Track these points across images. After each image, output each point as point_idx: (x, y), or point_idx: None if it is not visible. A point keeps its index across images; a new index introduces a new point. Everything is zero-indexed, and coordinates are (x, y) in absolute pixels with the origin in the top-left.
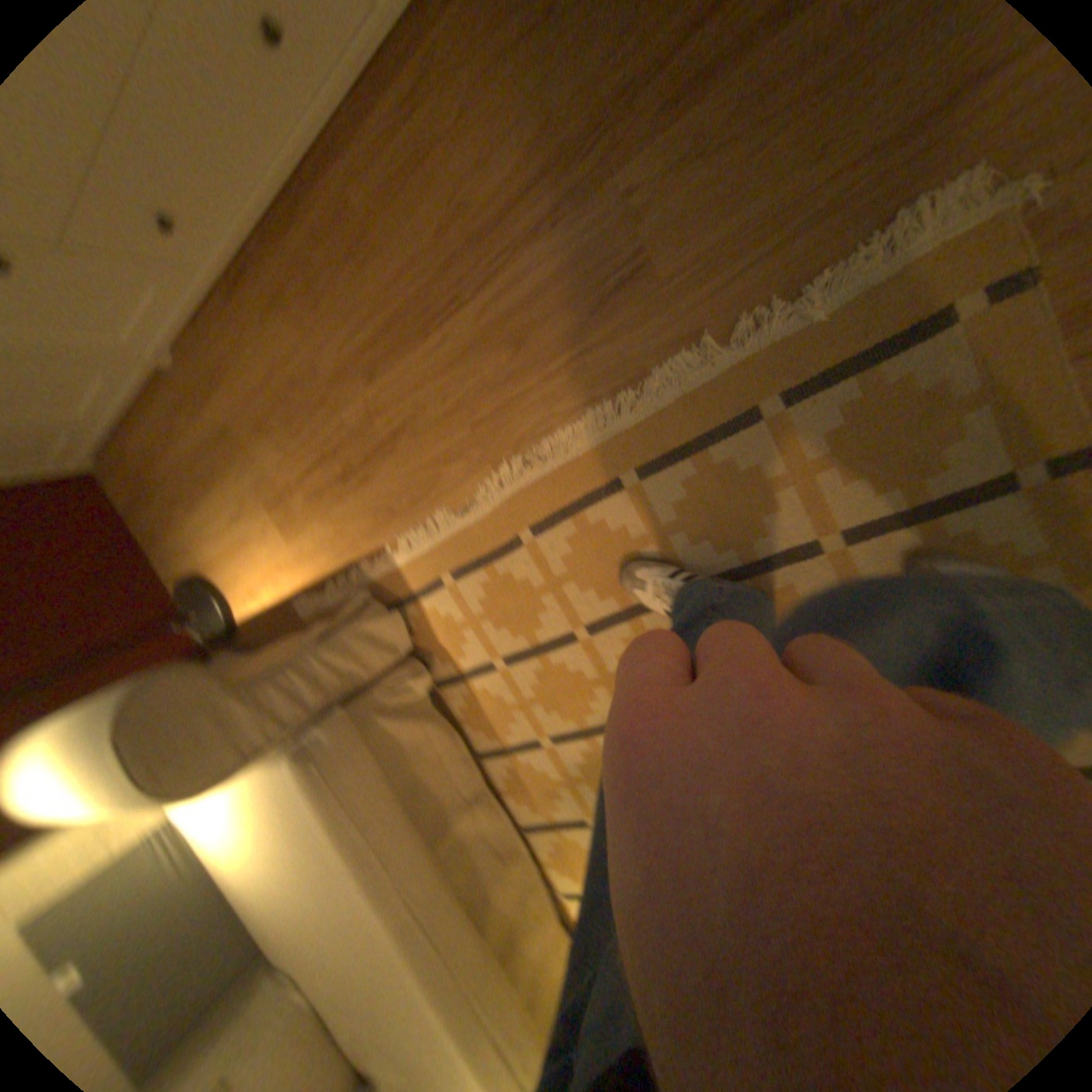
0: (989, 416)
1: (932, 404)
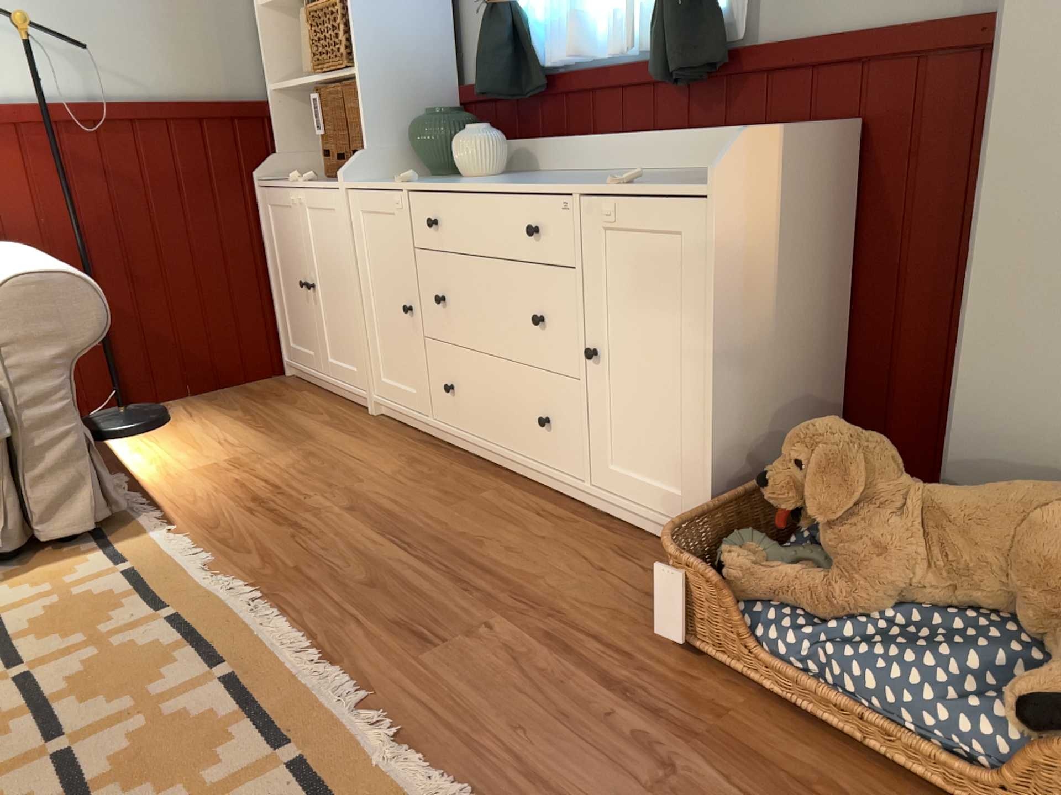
0: None
1: None
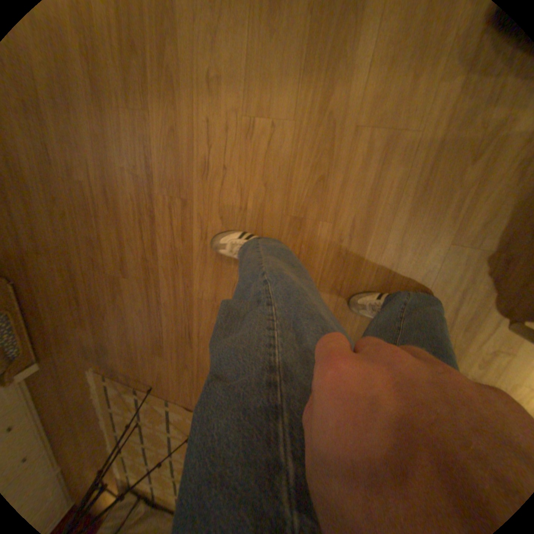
0: (119, 394)
1: (114, 397)
